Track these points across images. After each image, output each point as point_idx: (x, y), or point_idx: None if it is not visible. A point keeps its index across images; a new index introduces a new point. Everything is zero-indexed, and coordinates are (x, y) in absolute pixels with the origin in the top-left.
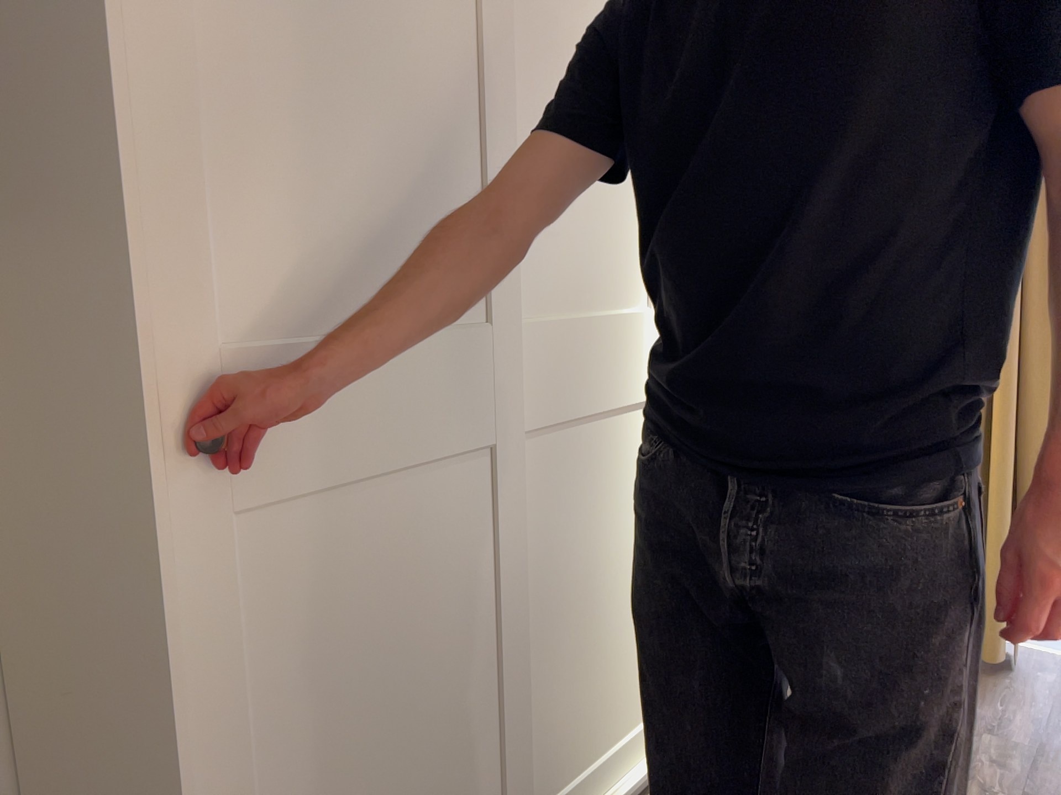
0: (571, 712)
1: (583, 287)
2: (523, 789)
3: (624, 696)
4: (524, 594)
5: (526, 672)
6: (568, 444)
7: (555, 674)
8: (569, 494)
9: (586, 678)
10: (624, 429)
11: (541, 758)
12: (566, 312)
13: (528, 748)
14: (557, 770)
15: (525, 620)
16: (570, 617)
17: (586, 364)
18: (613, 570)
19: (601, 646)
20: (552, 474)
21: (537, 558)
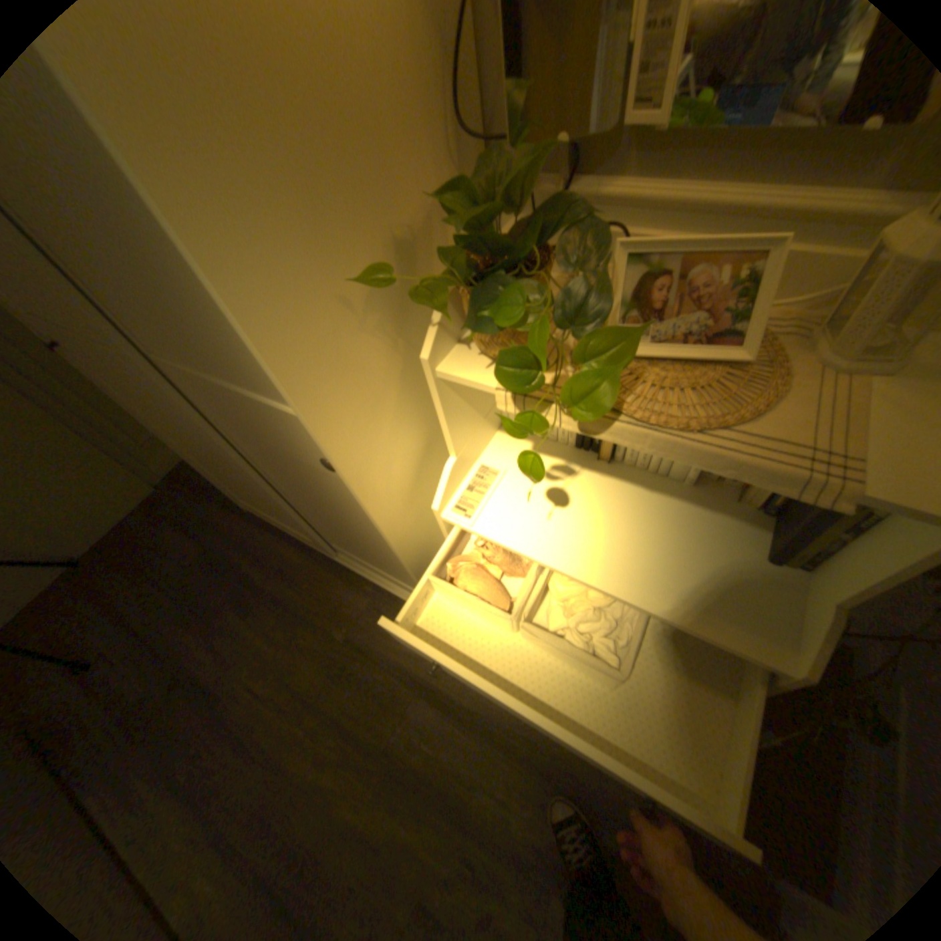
0: (347, 545)
1: (186, 352)
2: (309, 537)
3: (396, 575)
4: (271, 485)
5: (295, 510)
6: (260, 448)
7: (326, 526)
8: (282, 471)
9: (354, 545)
10: (321, 476)
11: (333, 540)
12: (186, 365)
13: (315, 531)
14: (348, 552)
15: (279, 494)
16: (323, 517)
17: (236, 413)
18: (356, 530)
19: (361, 545)
20: (259, 454)
21: (276, 479)
